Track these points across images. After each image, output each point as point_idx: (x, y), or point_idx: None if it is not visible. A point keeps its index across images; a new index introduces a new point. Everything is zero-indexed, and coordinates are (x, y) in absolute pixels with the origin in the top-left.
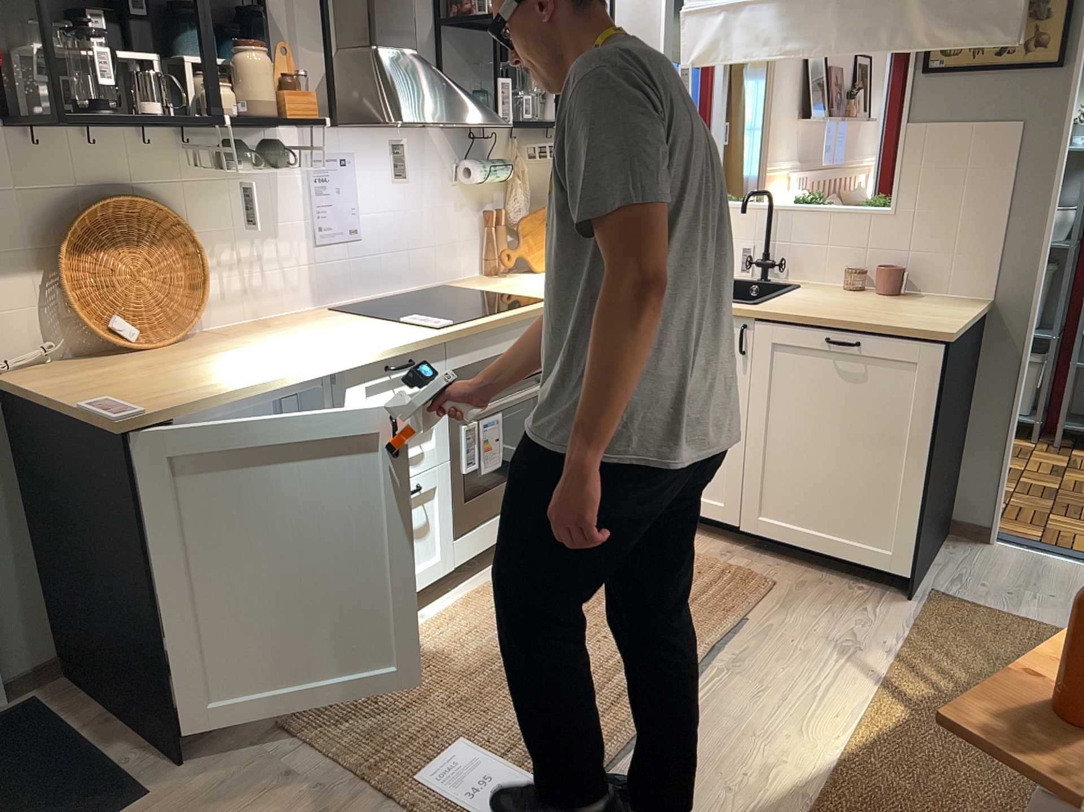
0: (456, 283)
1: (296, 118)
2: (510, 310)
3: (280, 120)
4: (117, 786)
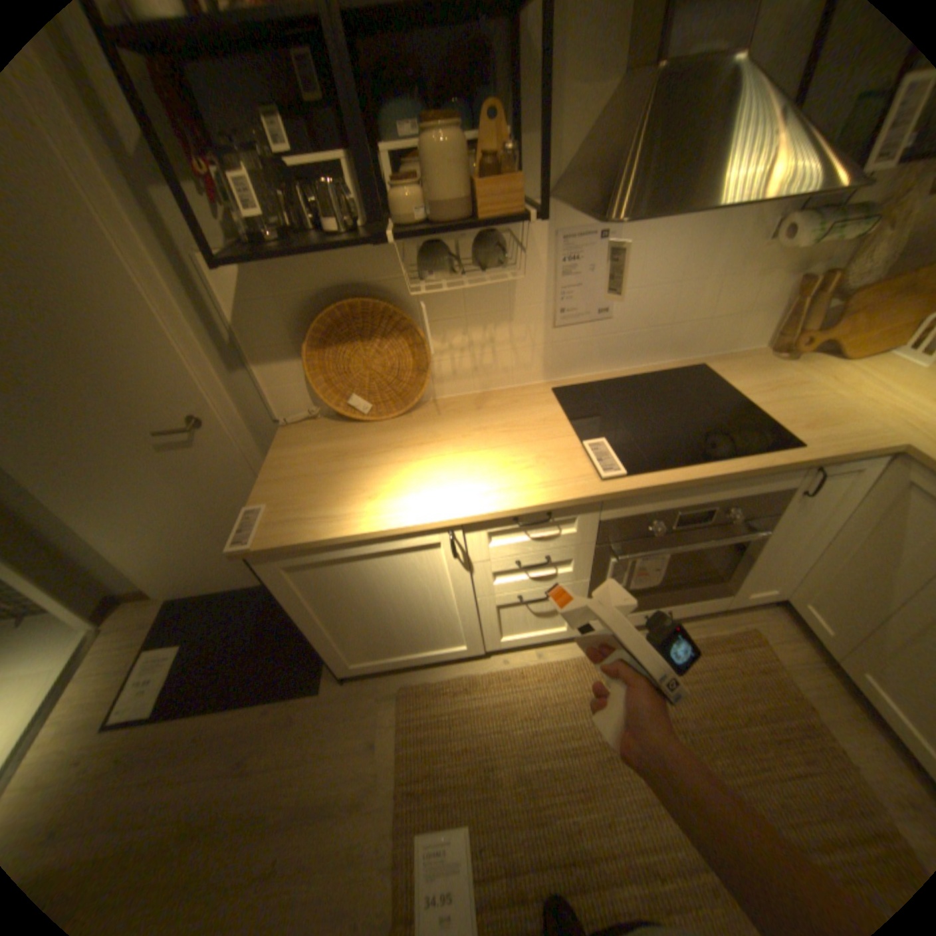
0: (723, 359)
1: (490, 213)
2: (728, 459)
3: (464, 223)
4: (311, 674)
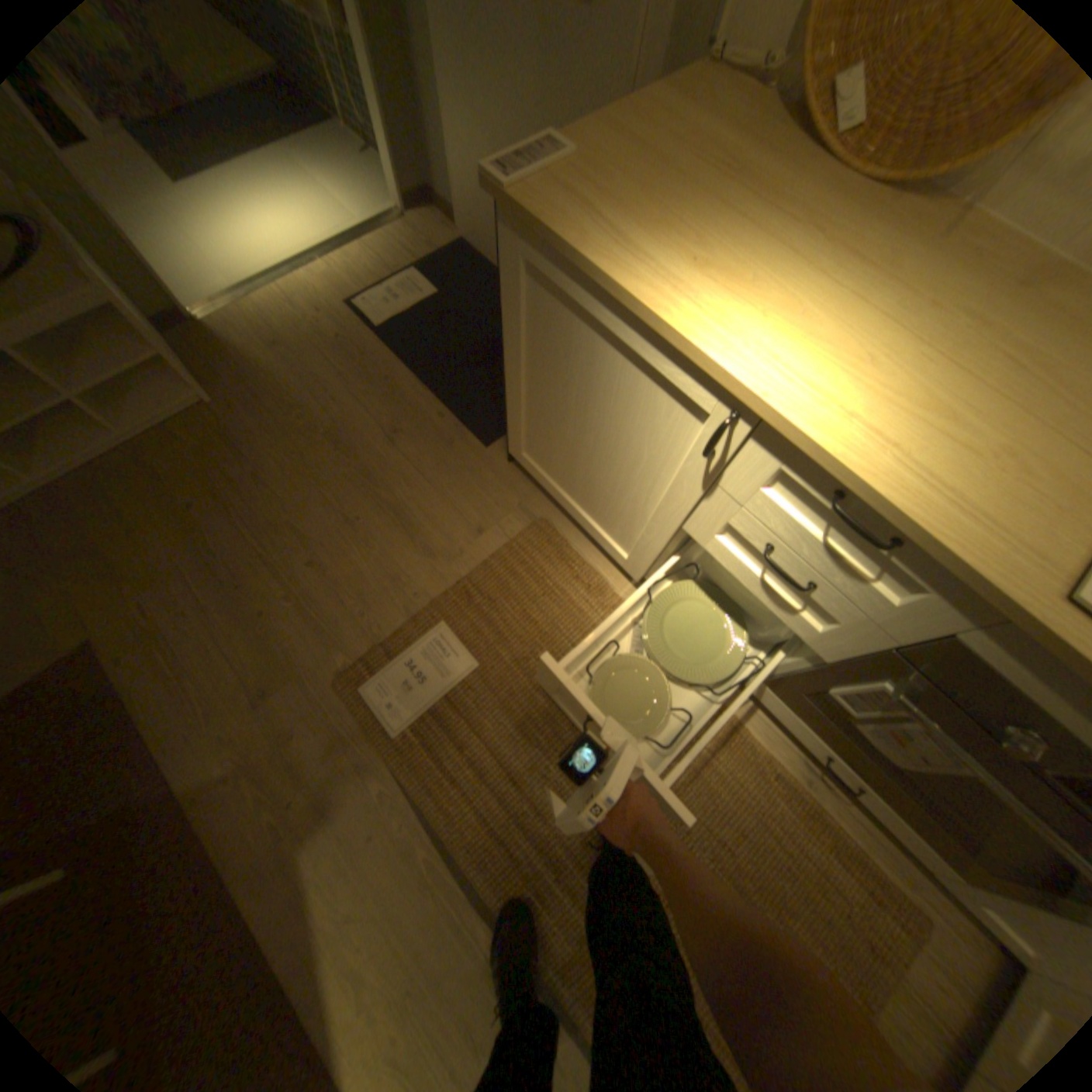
0: None
1: None
2: None
3: None
4: (497, 428)
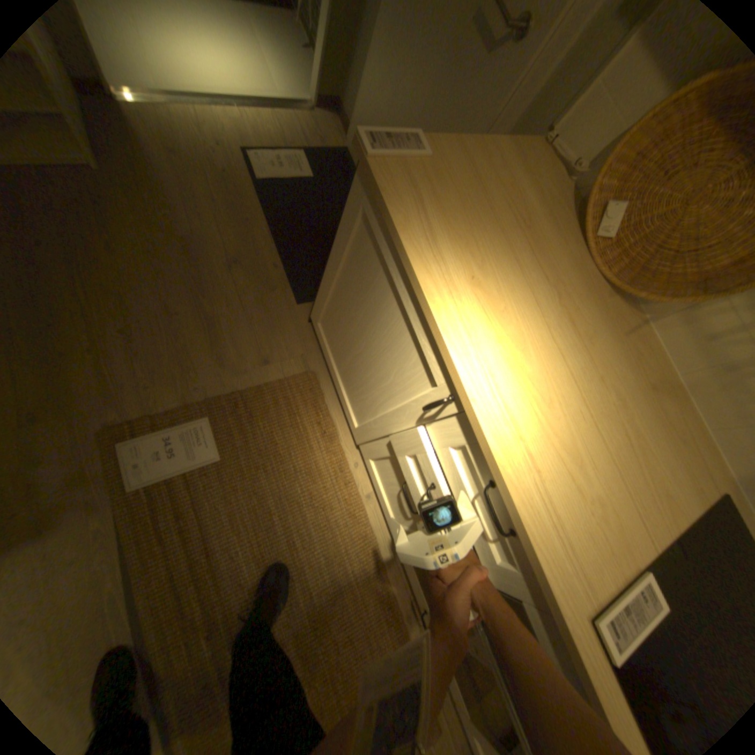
0: None
1: None
2: None
3: None
4: (311, 295)
